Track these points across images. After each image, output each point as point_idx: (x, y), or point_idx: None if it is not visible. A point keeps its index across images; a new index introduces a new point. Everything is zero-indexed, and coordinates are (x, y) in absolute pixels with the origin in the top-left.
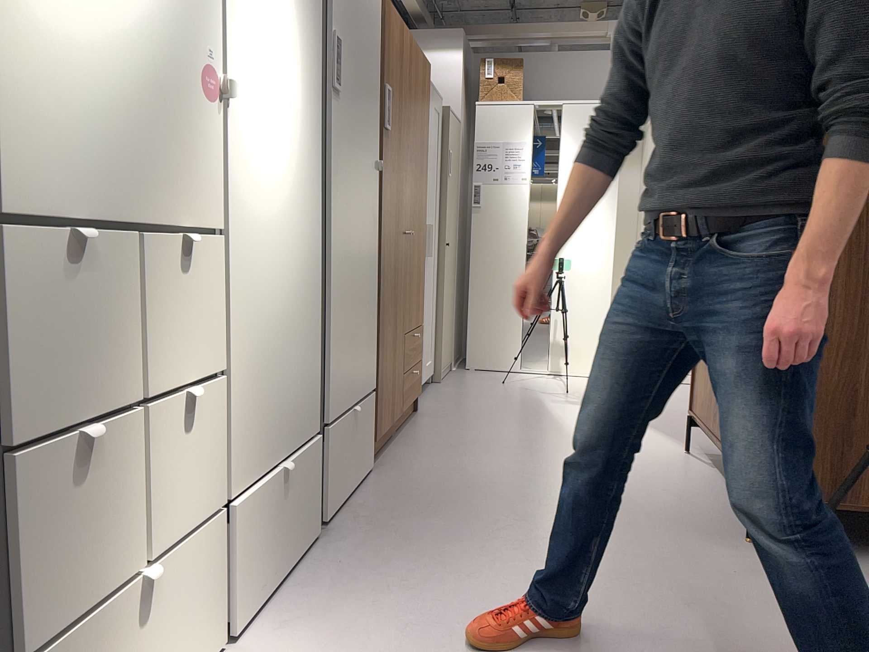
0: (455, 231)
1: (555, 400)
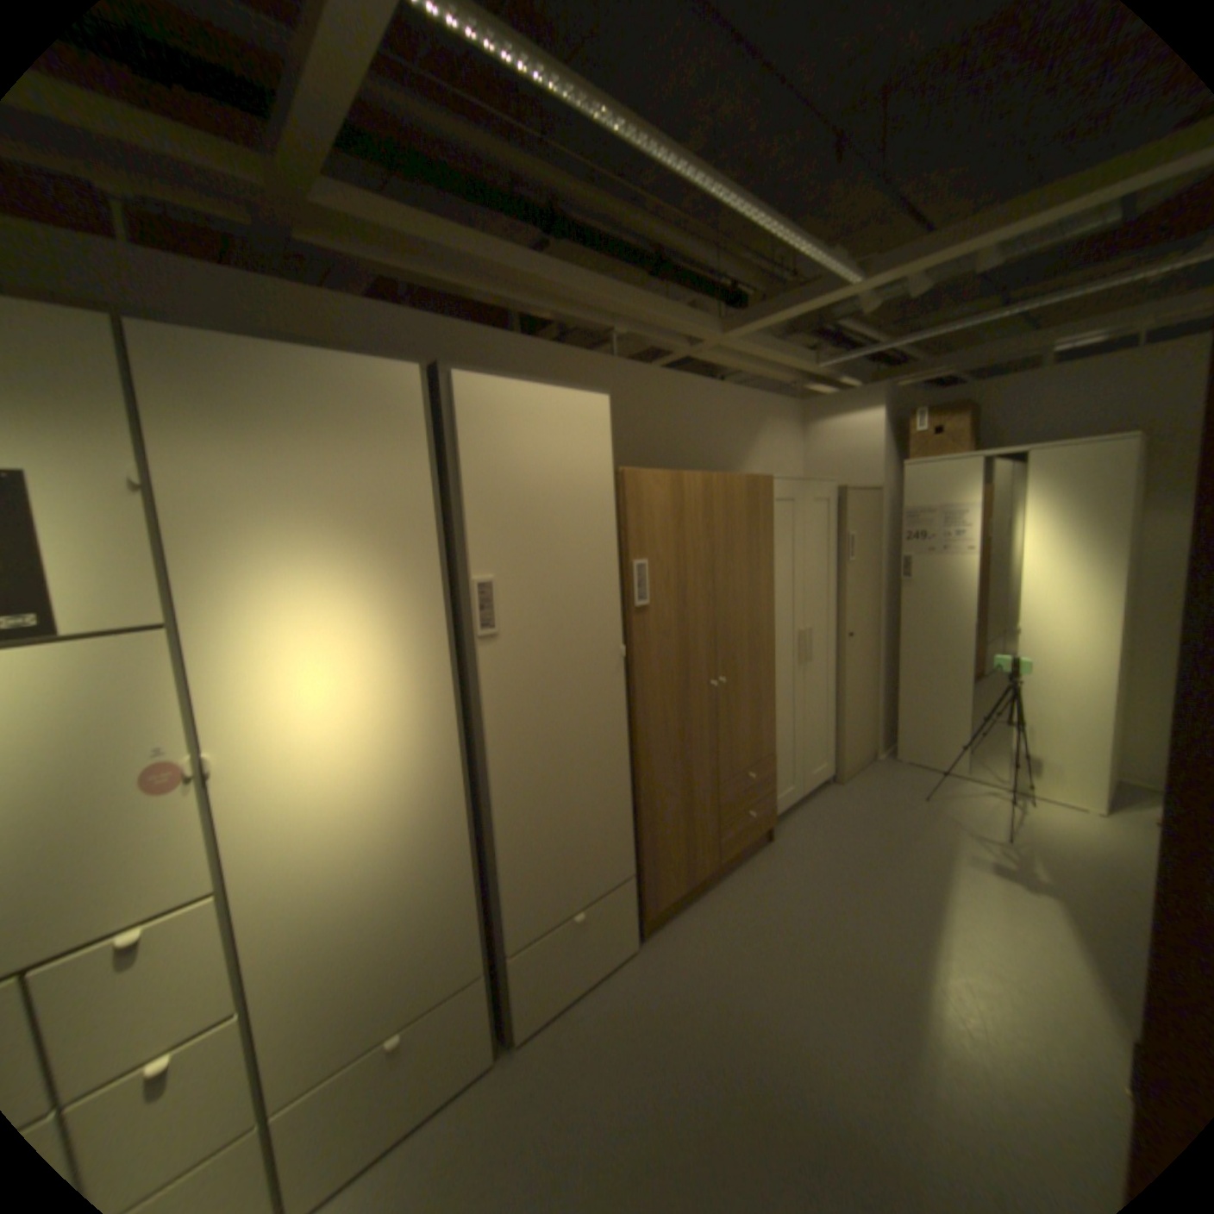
0: (875, 612)
1: (978, 858)
